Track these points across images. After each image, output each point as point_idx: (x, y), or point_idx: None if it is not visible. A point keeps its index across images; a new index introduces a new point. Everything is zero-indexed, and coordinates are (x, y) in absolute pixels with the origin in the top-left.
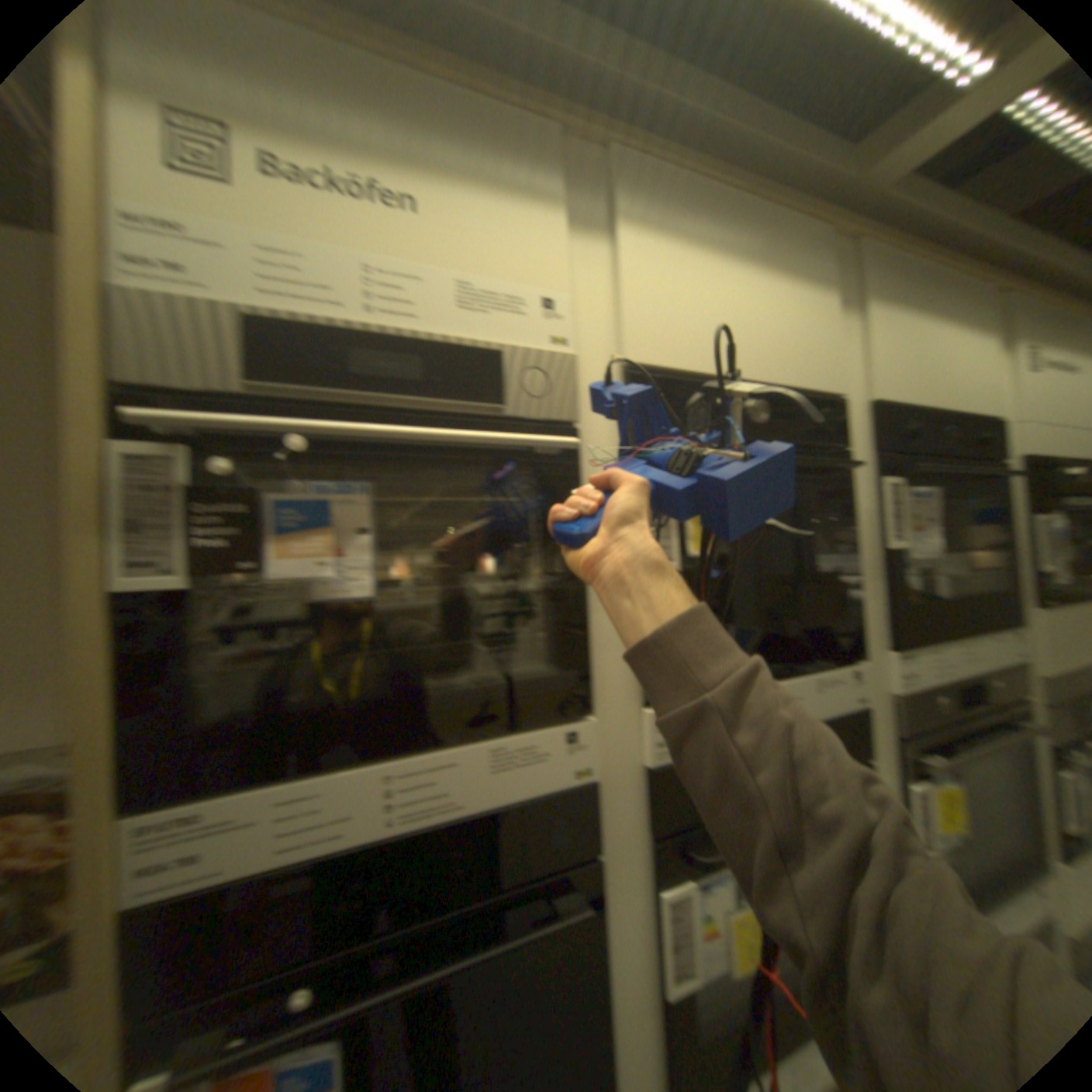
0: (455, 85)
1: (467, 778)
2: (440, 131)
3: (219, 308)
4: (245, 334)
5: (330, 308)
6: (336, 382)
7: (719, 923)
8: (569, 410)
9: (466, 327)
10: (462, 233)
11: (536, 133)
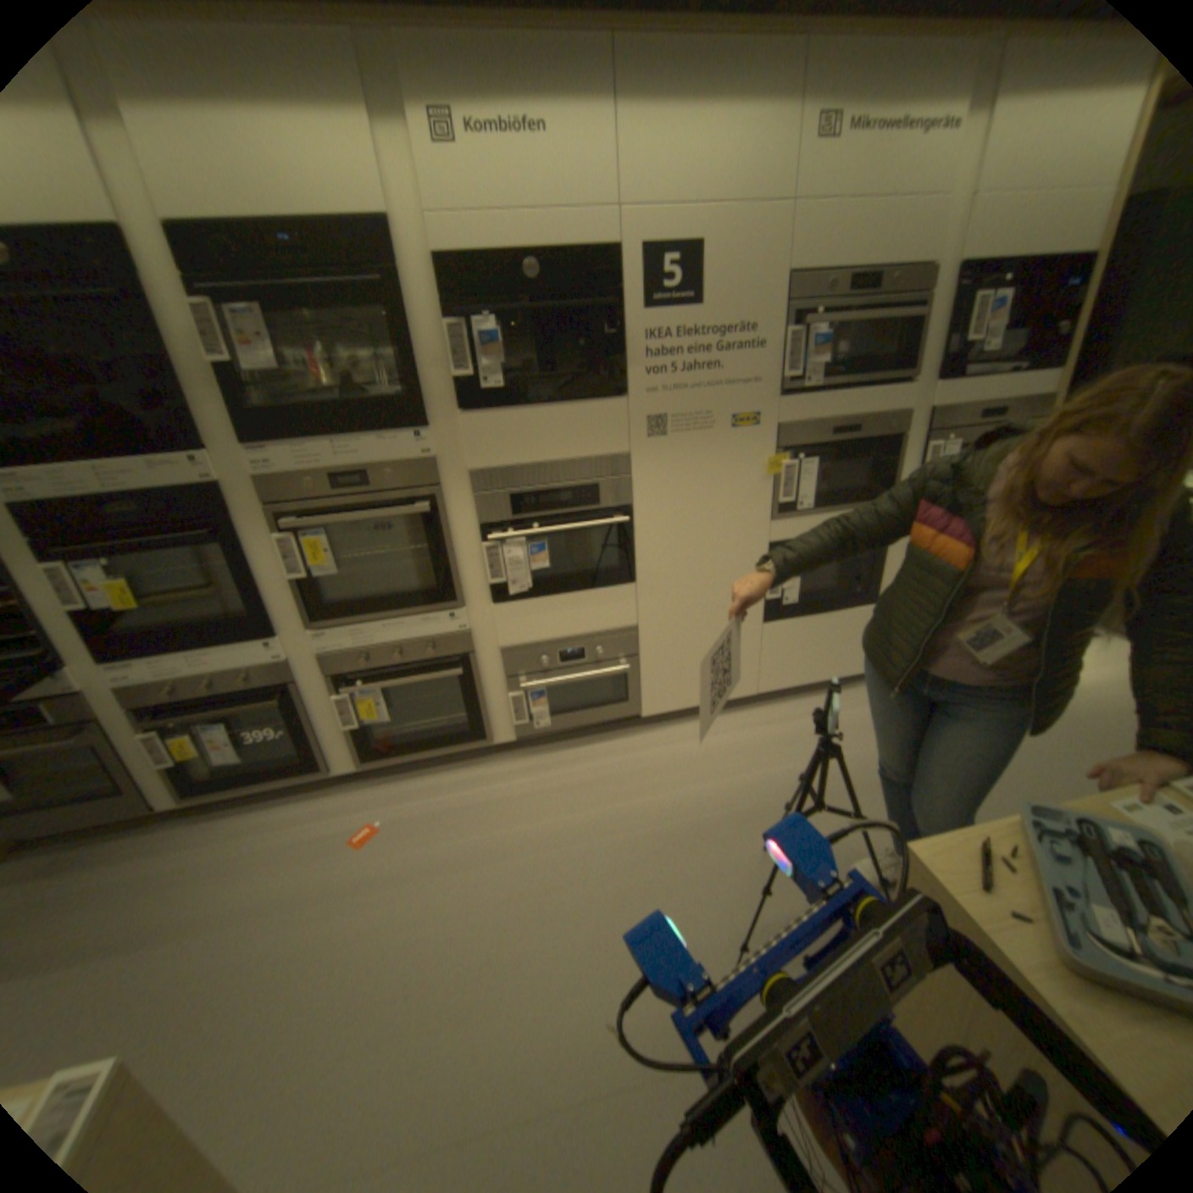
0: None
1: None
2: None
3: None
4: None
5: None
6: None
7: (90, 585)
8: None
9: None
10: None
11: None
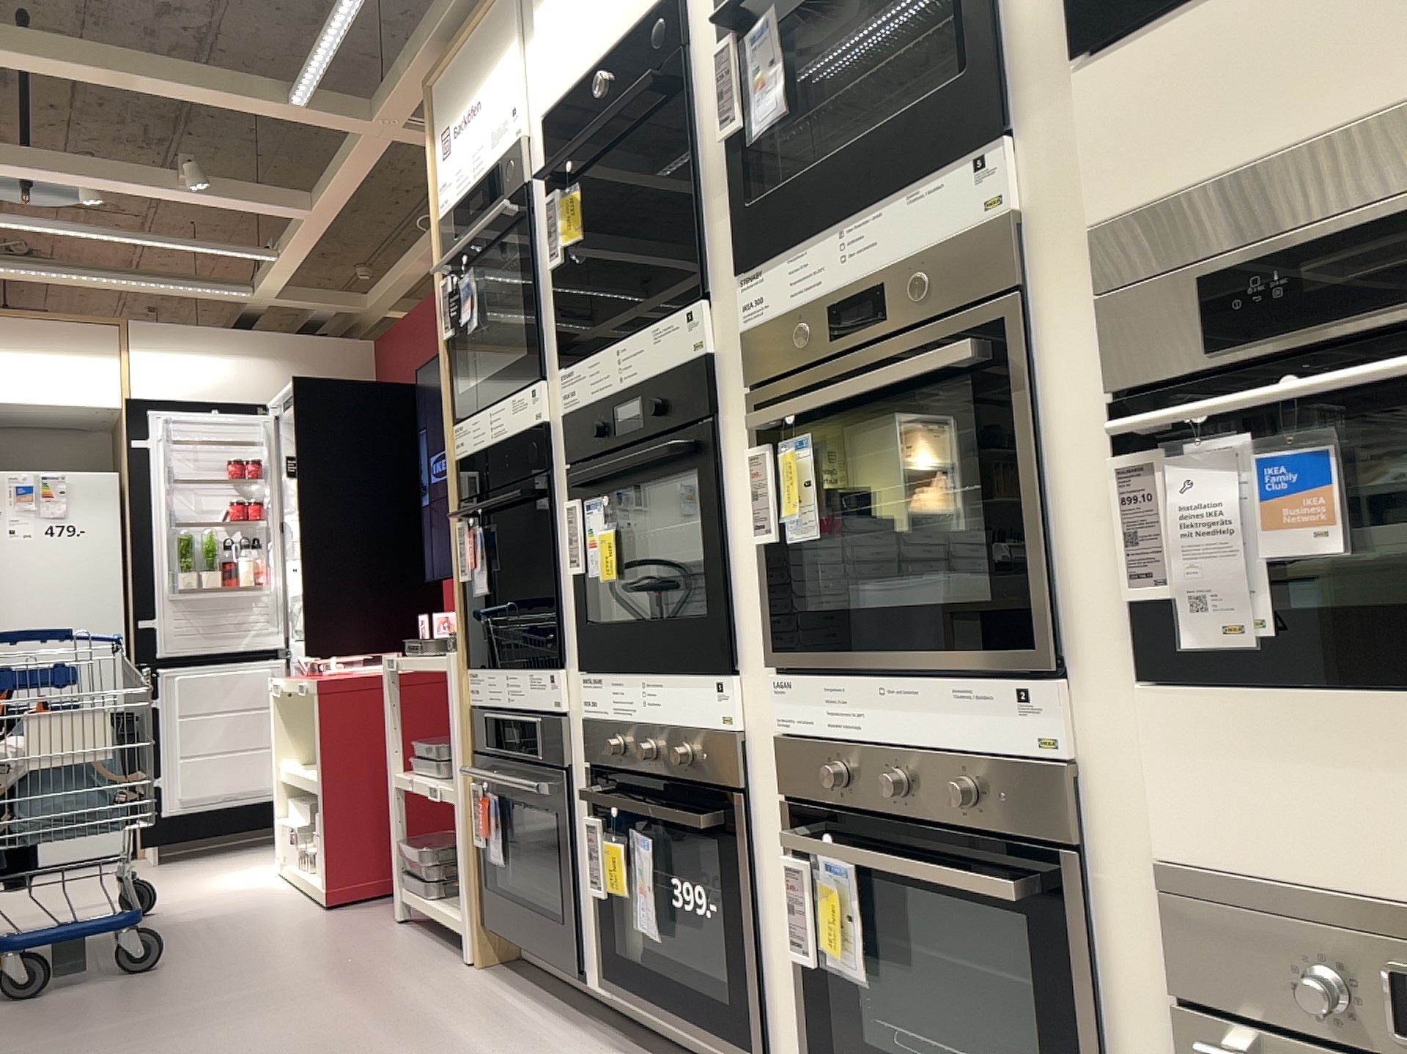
0: (483, 21)
1: (504, 413)
2: (481, 56)
3: (448, 213)
4: (452, 220)
5: (466, 189)
6: (467, 224)
7: (592, 532)
8: (519, 179)
9: (492, 161)
10: (488, 107)
11: (503, 6)
